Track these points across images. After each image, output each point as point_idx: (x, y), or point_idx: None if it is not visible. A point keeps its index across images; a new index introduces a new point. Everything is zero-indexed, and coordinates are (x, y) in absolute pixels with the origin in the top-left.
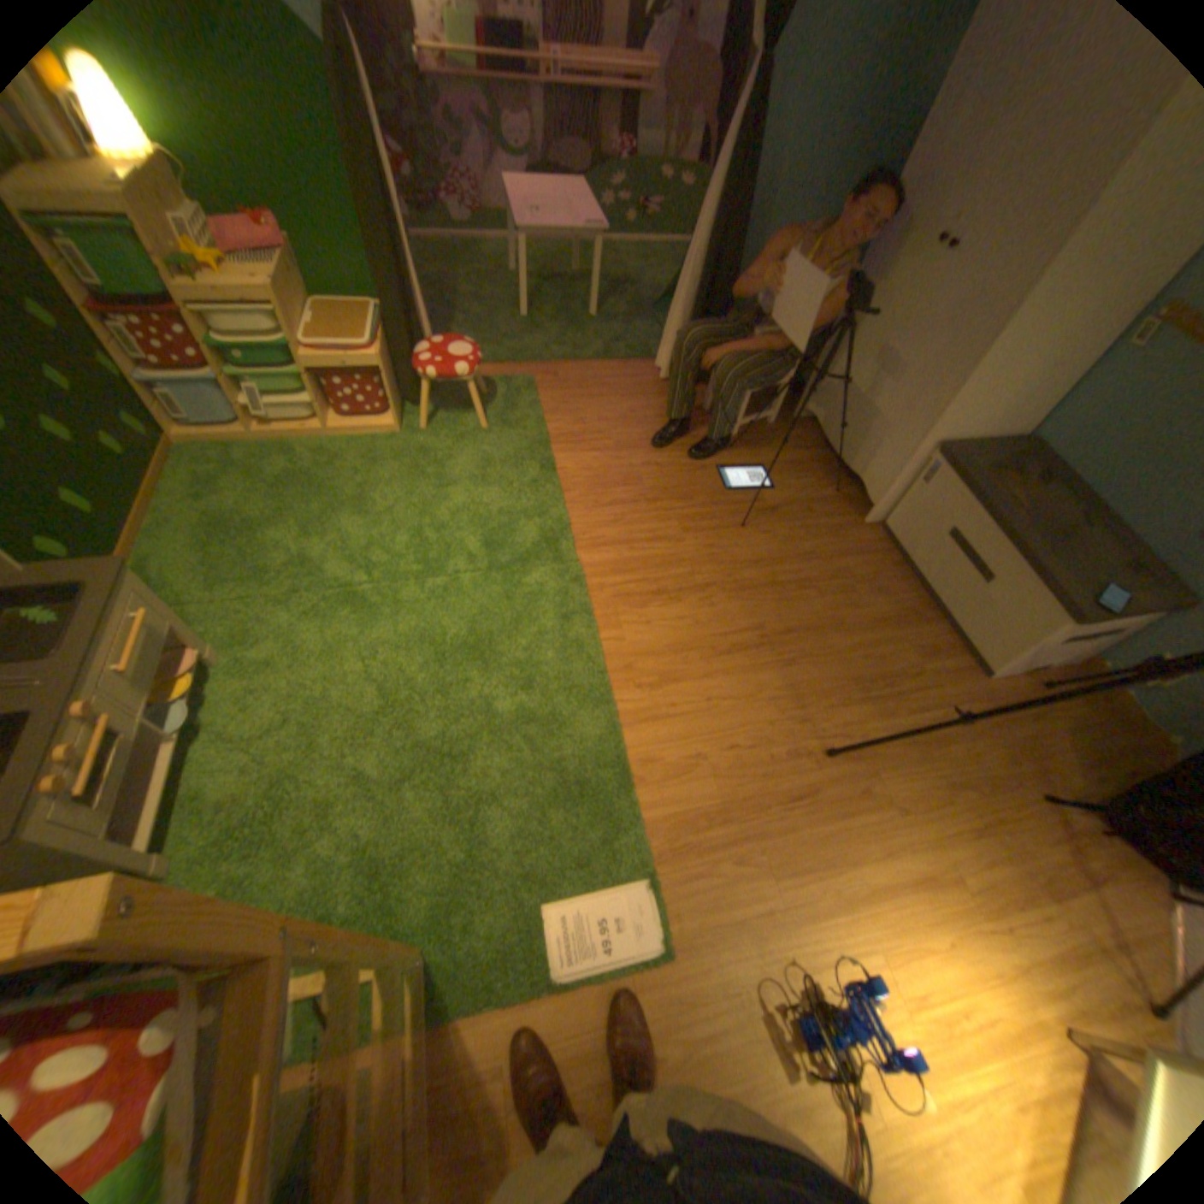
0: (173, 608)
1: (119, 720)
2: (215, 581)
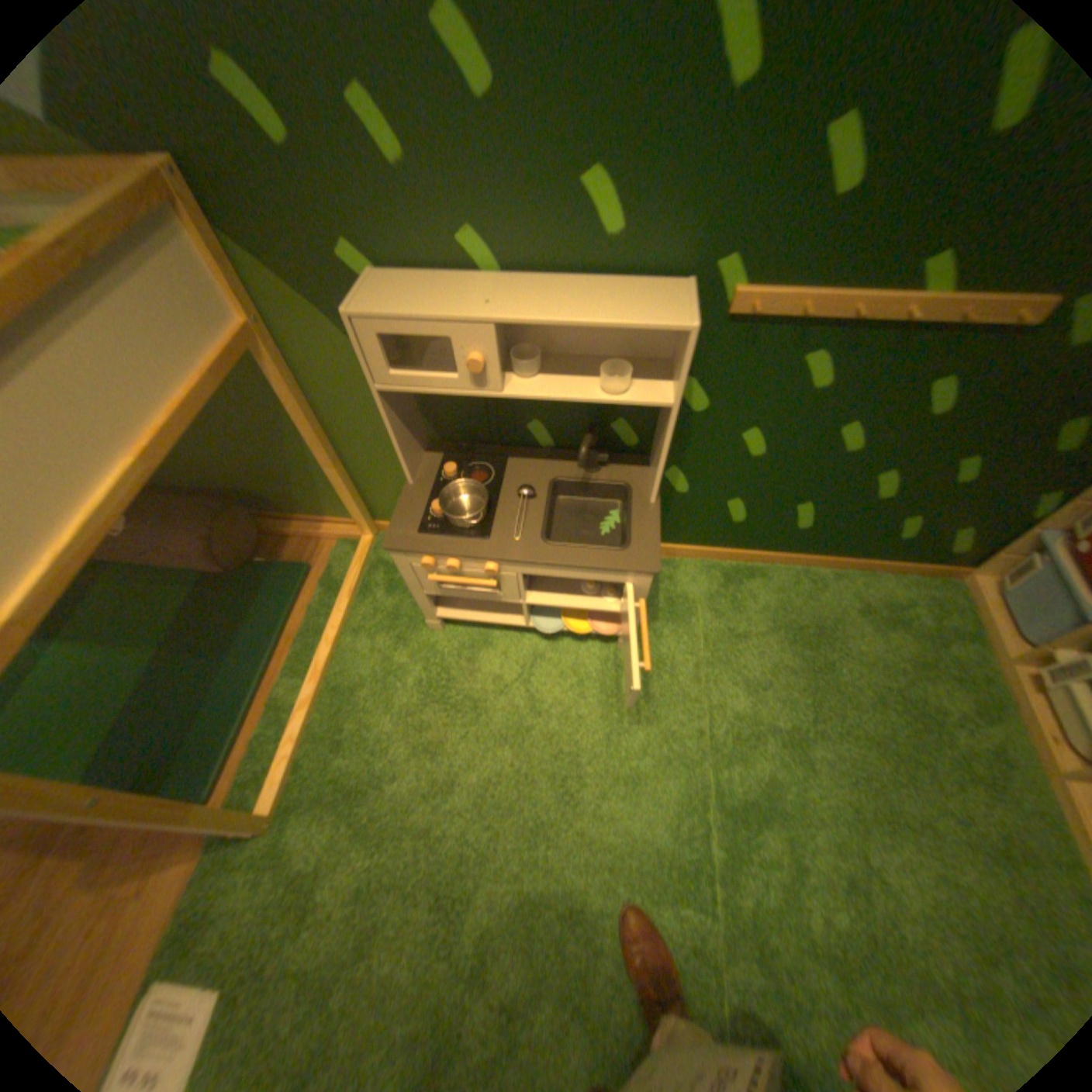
0: (697, 609)
1: (511, 594)
2: (732, 643)
